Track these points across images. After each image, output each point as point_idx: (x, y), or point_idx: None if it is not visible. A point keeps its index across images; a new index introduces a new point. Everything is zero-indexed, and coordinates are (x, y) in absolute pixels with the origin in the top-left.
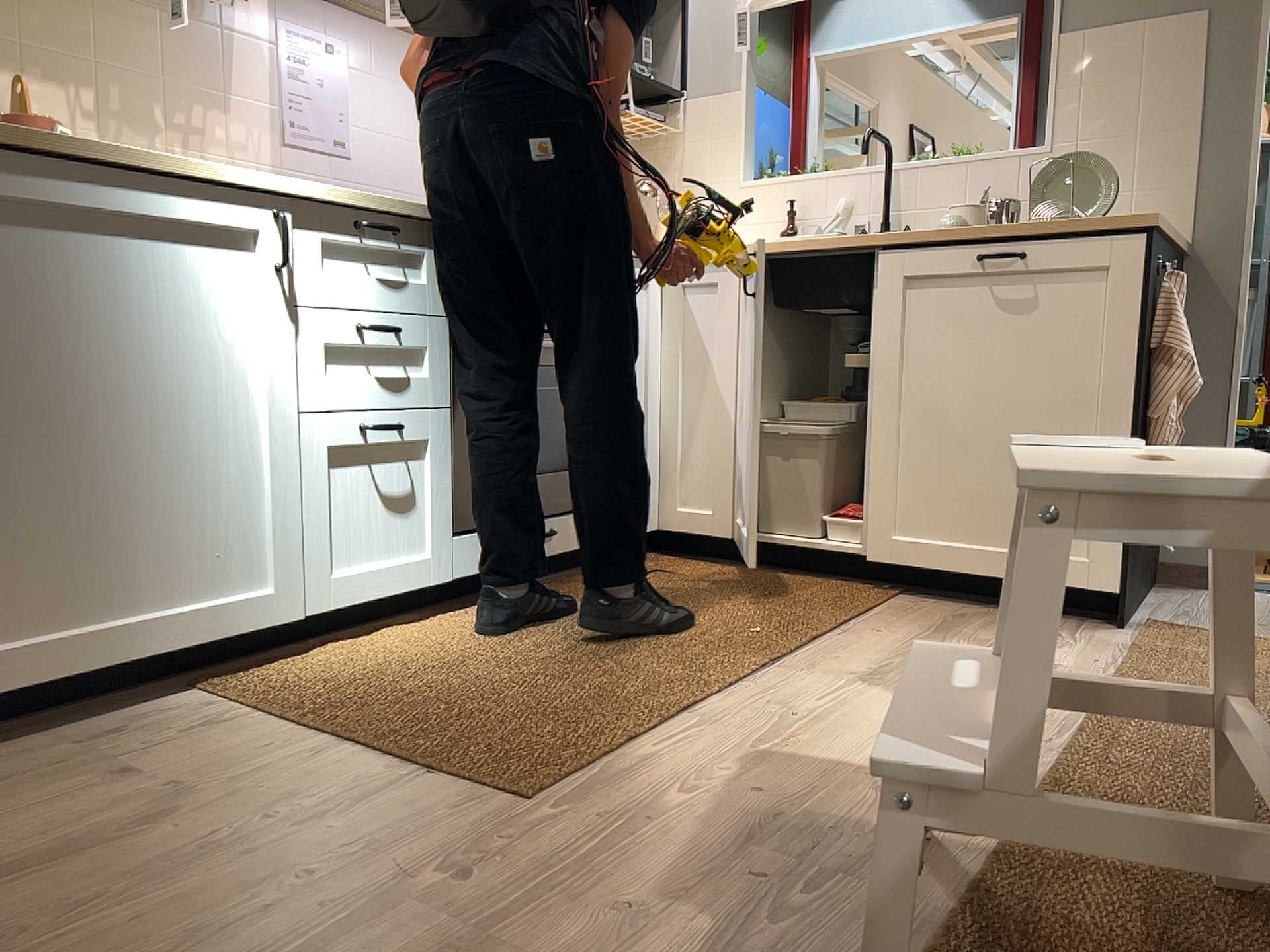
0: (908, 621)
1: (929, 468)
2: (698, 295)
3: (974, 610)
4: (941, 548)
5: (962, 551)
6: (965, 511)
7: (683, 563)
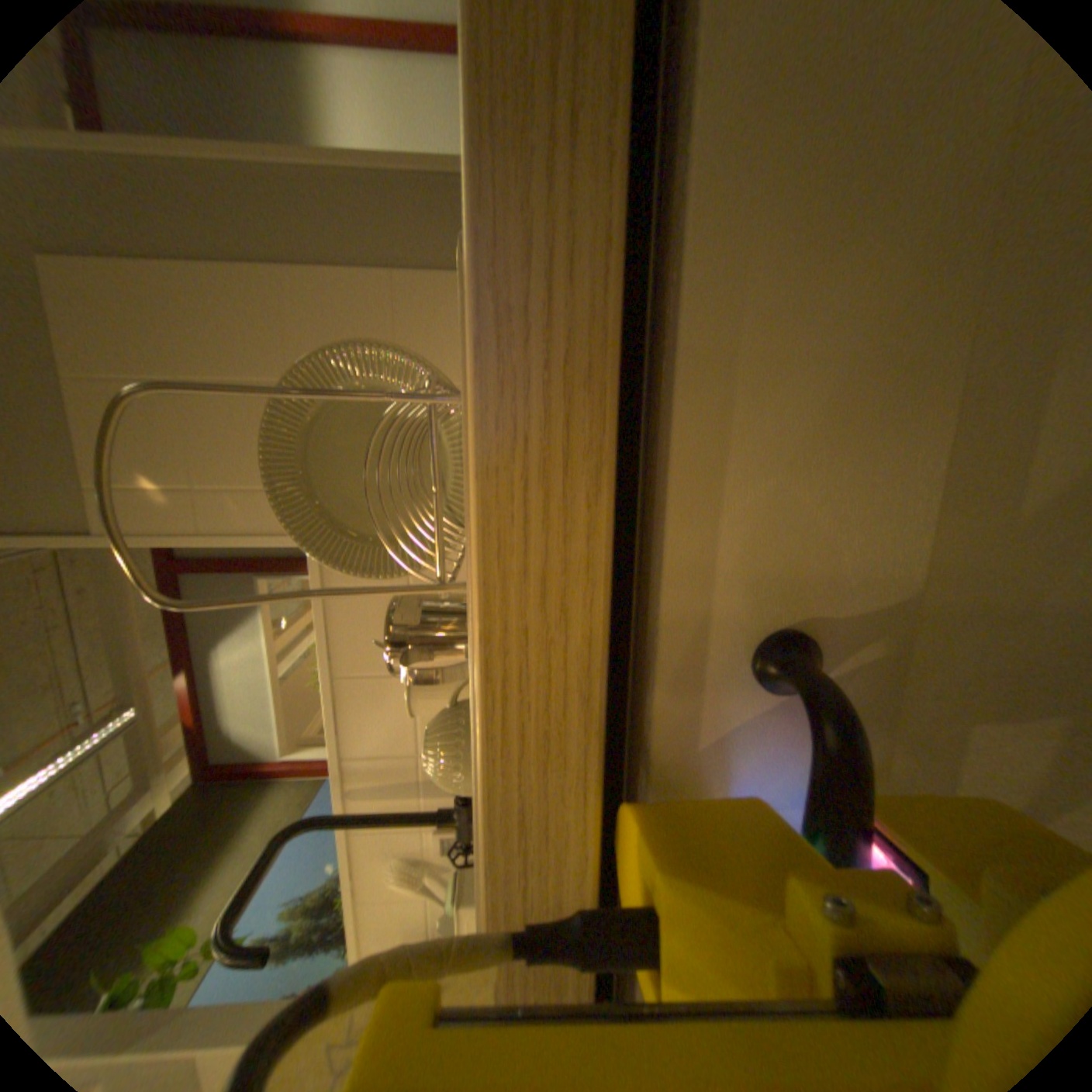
0: None
1: None
2: None
3: None
4: None
5: None
6: None
7: None
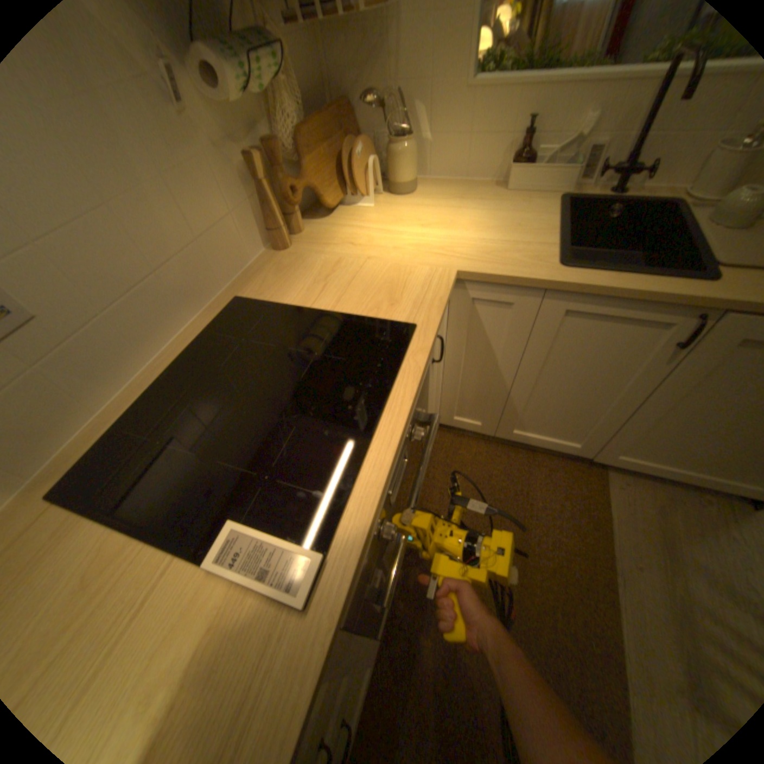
0: (647, 545)
1: (668, 438)
2: (486, 307)
3: (662, 494)
4: (651, 467)
5: (667, 471)
6: (682, 458)
7: (455, 439)
